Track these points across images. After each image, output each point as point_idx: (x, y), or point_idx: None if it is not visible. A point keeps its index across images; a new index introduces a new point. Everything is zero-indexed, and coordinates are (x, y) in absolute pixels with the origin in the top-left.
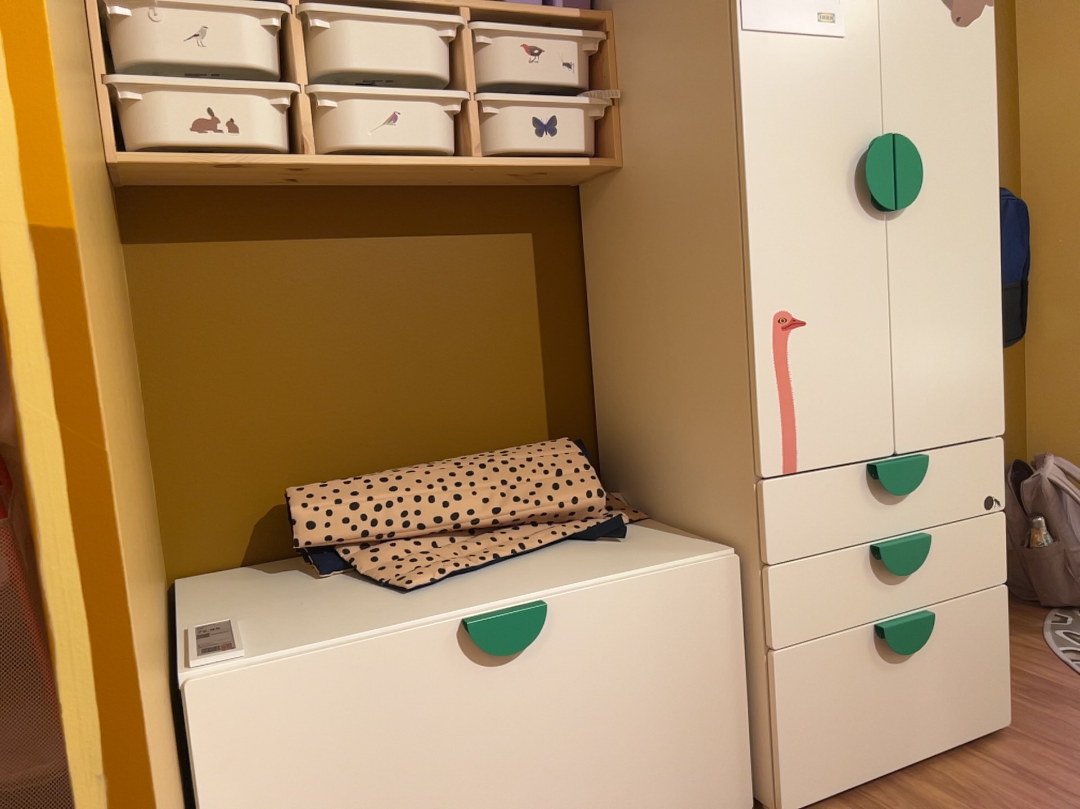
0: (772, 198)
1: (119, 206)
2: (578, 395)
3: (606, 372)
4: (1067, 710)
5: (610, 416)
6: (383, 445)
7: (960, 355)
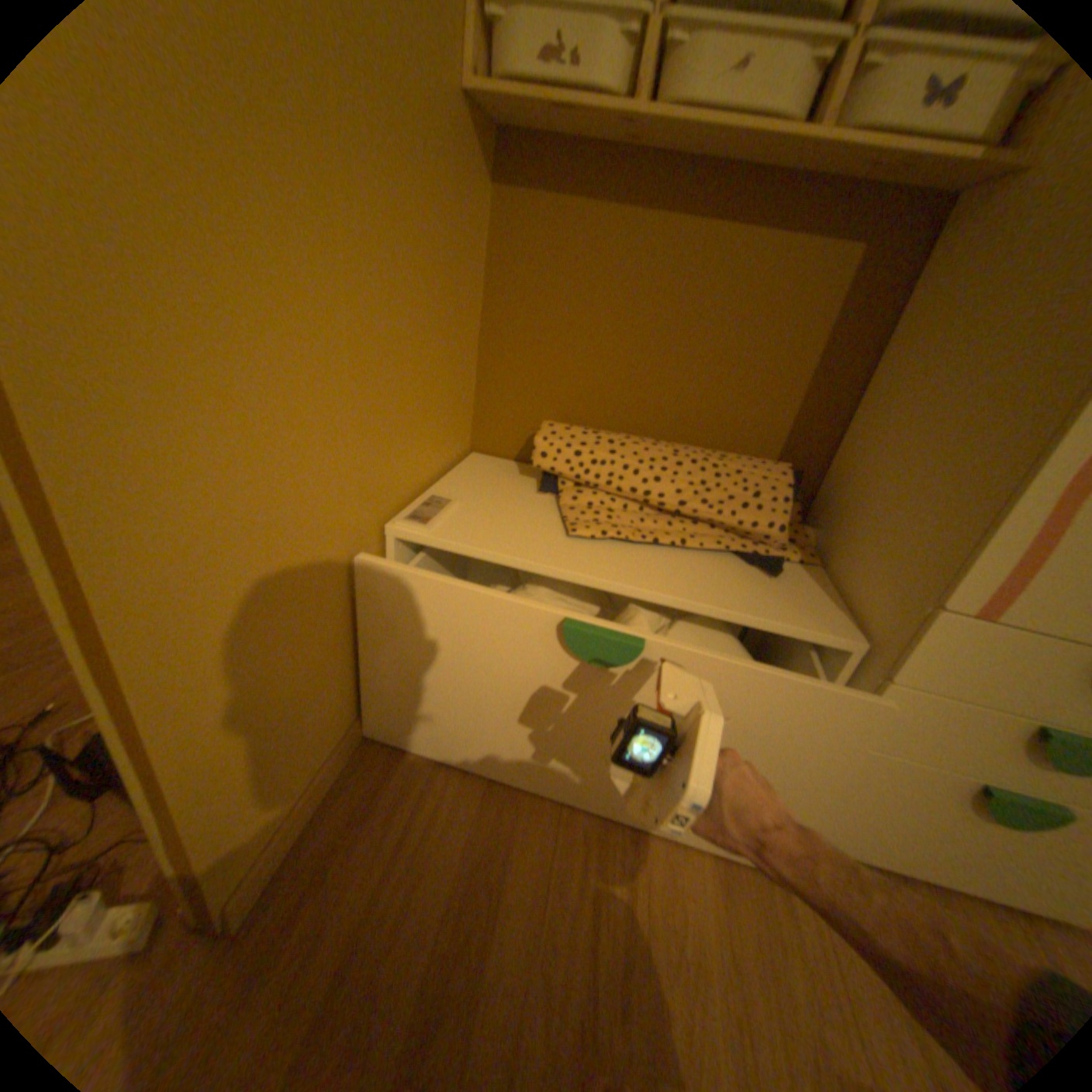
0: None
1: (494, 143)
2: (824, 430)
3: (863, 419)
4: None
5: (843, 461)
6: (633, 412)
7: None
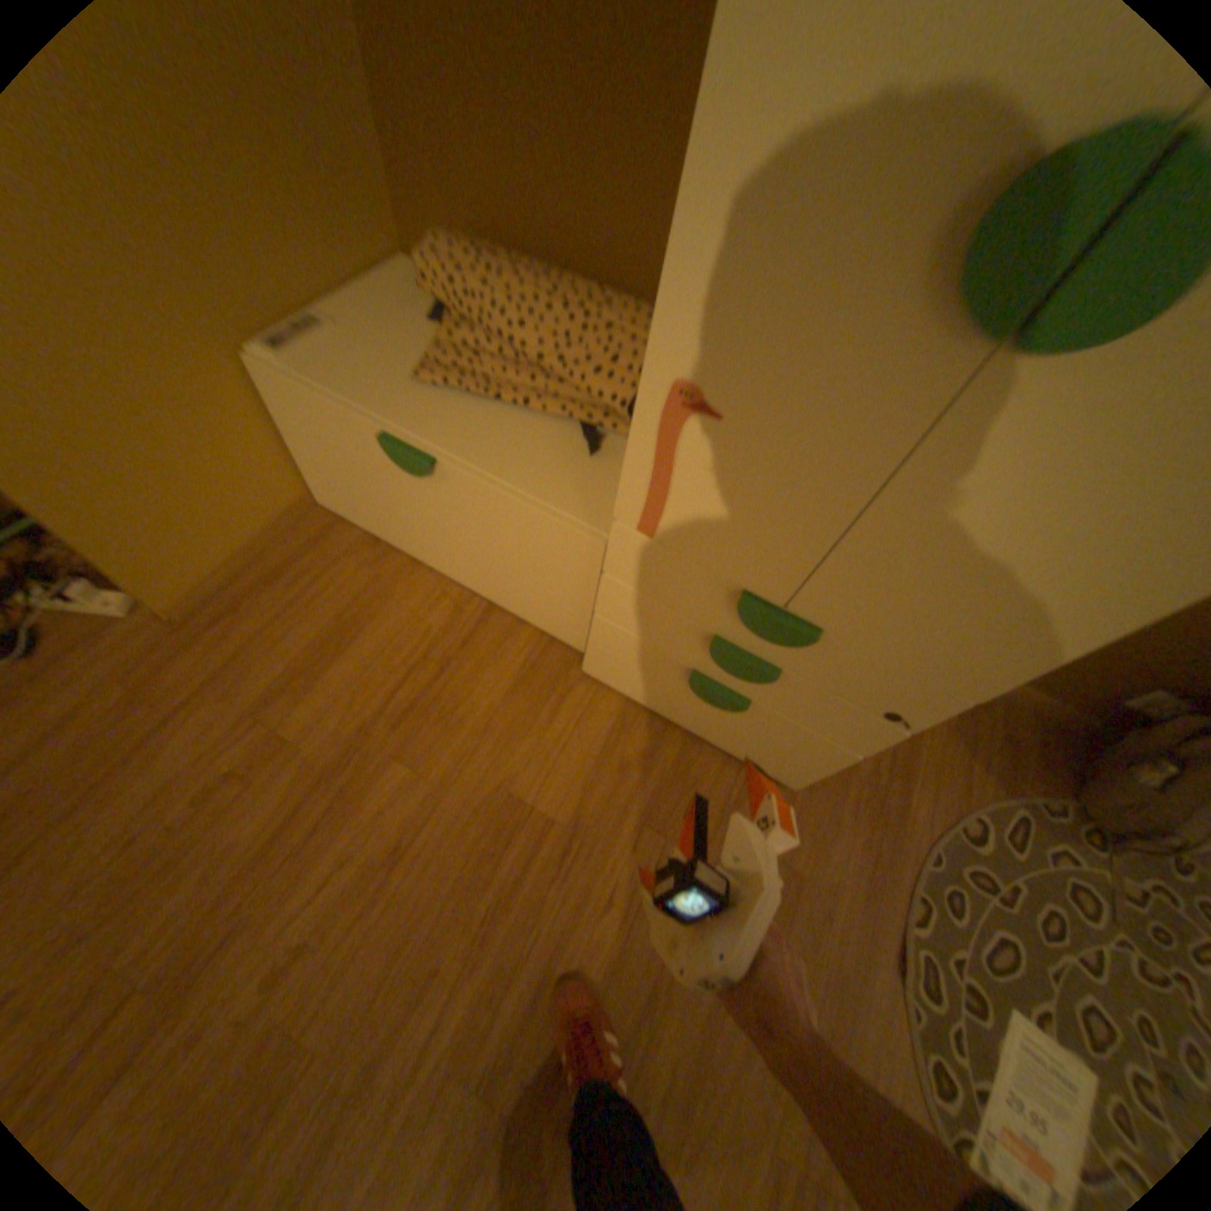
0: (738, 182)
1: None
2: None
3: None
4: (855, 832)
5: None
6: (540, 229)
7: (977, 608)
